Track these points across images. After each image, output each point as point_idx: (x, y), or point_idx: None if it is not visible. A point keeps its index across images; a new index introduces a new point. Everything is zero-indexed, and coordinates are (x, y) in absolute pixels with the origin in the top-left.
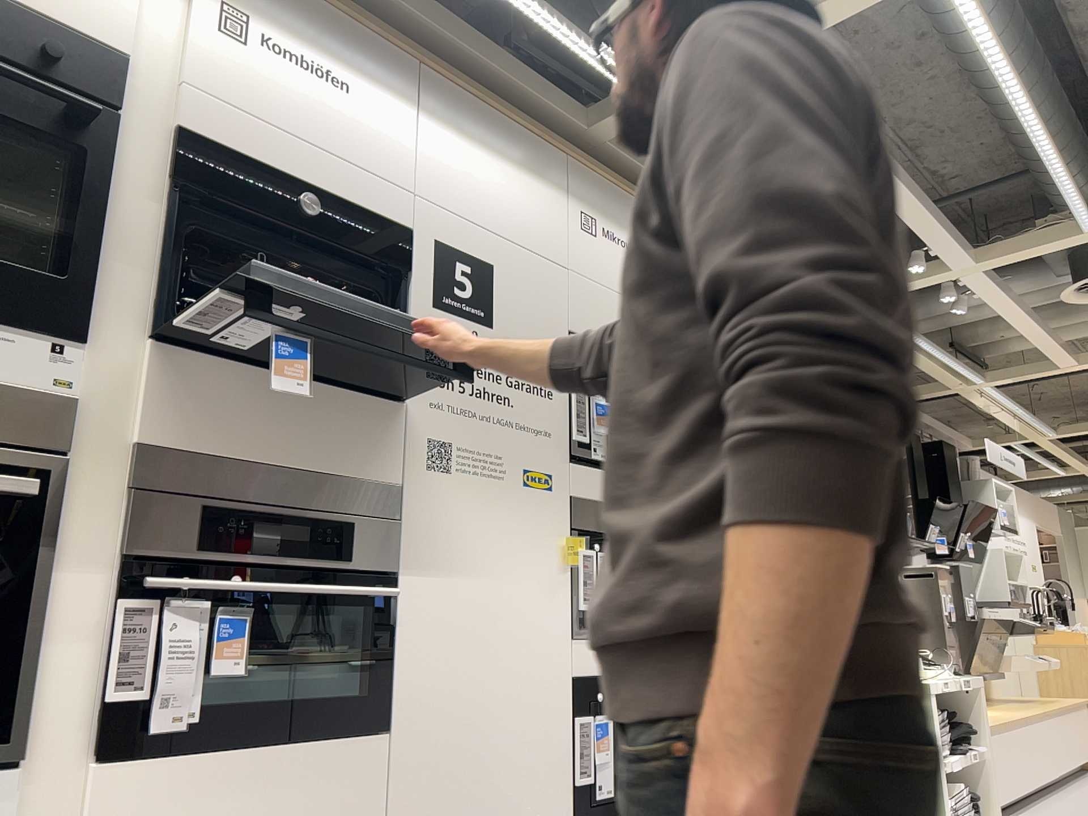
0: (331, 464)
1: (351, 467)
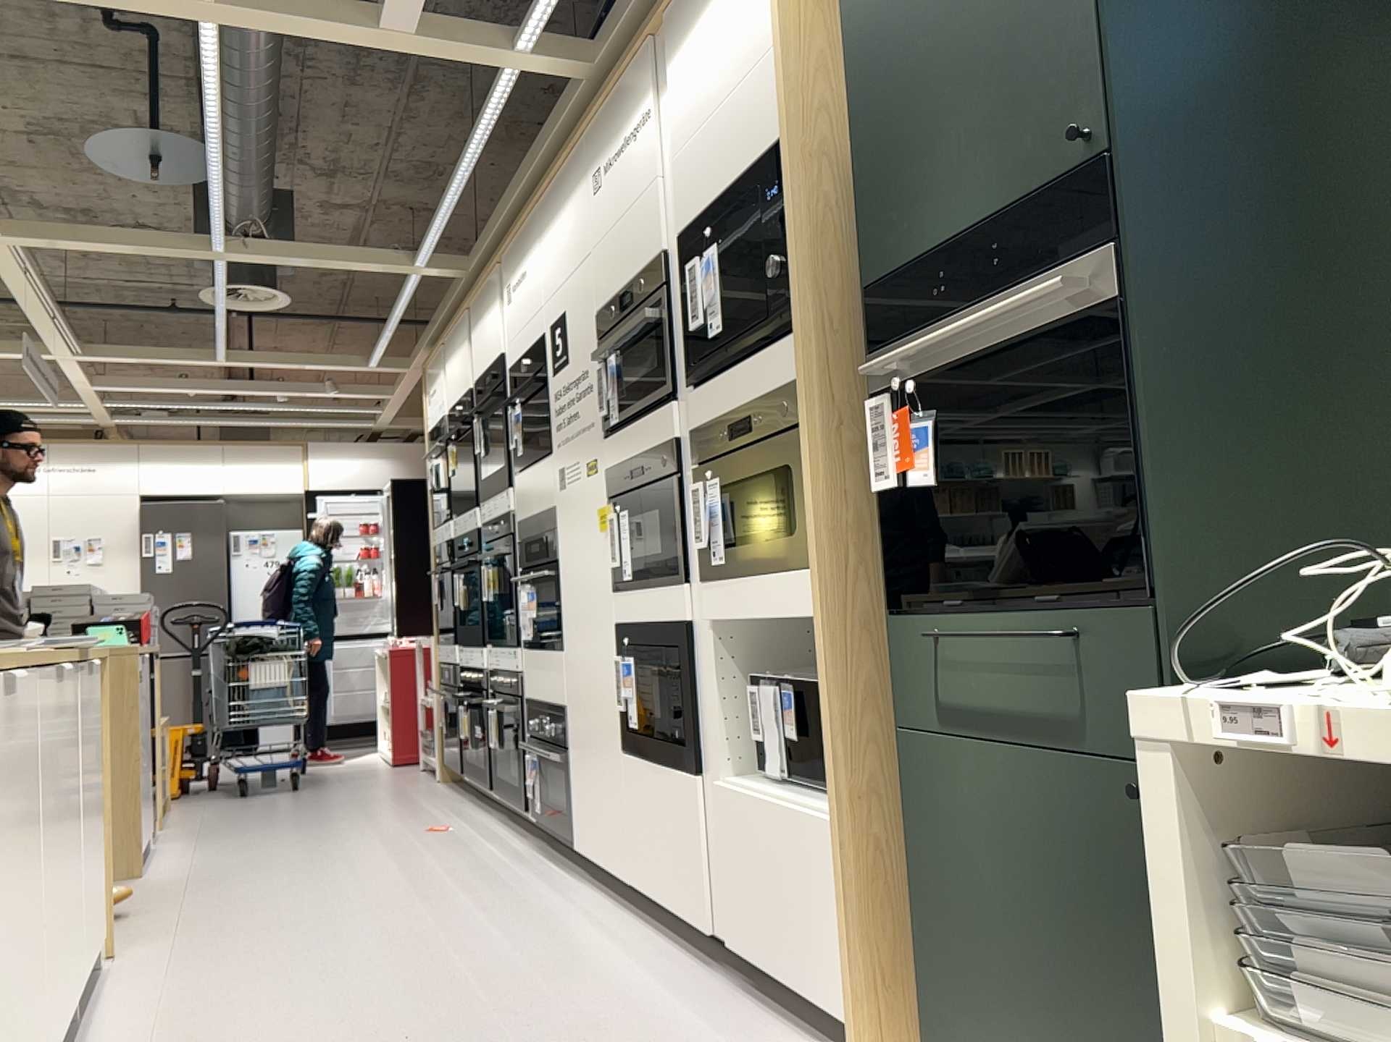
0: (540, 506)
1: (543, 504)
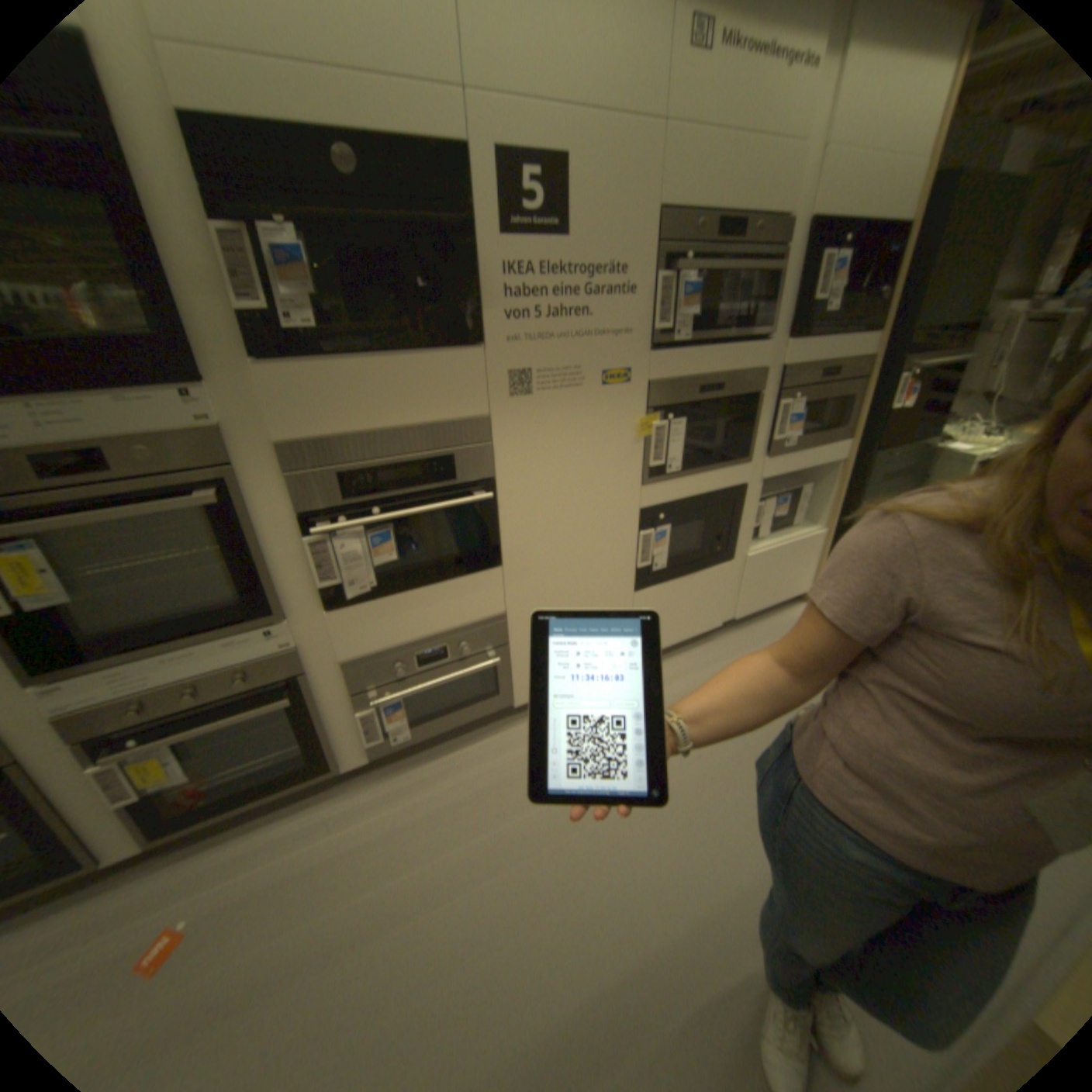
0: (426, 416)
1: (444, 414)
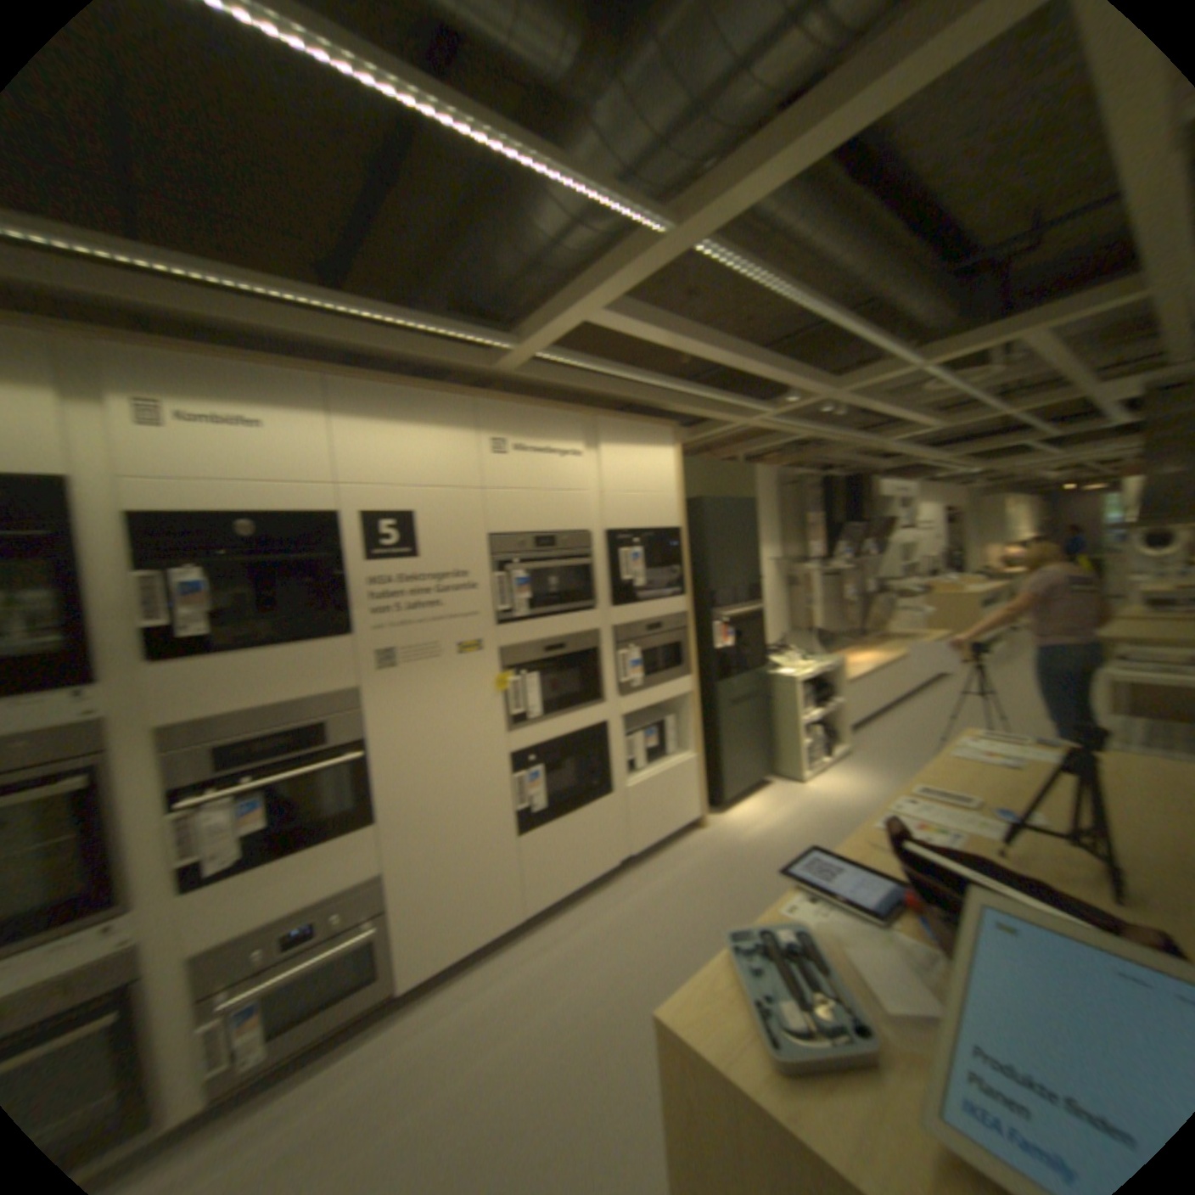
0: (295, 693)
1: (312, 690)
